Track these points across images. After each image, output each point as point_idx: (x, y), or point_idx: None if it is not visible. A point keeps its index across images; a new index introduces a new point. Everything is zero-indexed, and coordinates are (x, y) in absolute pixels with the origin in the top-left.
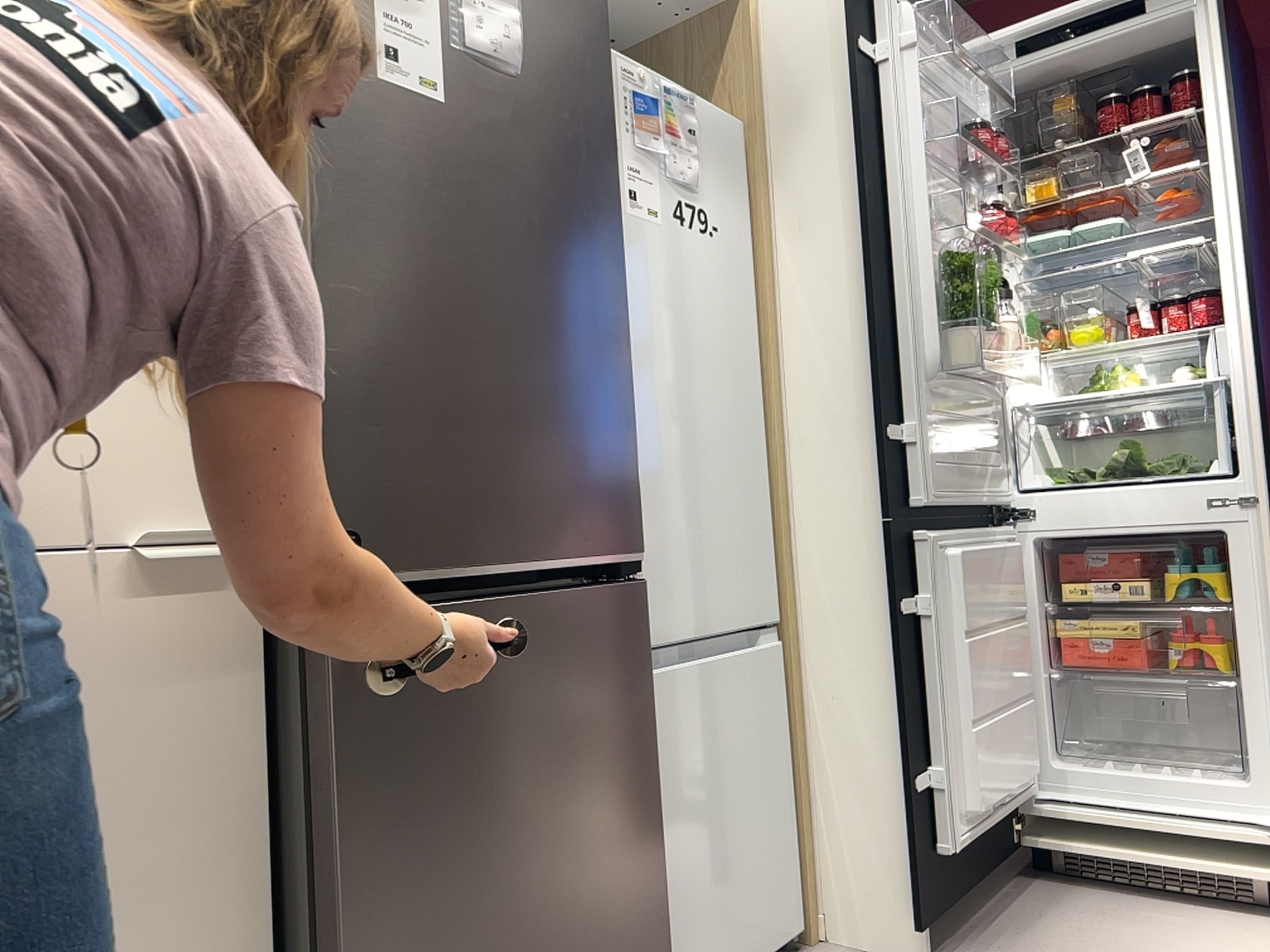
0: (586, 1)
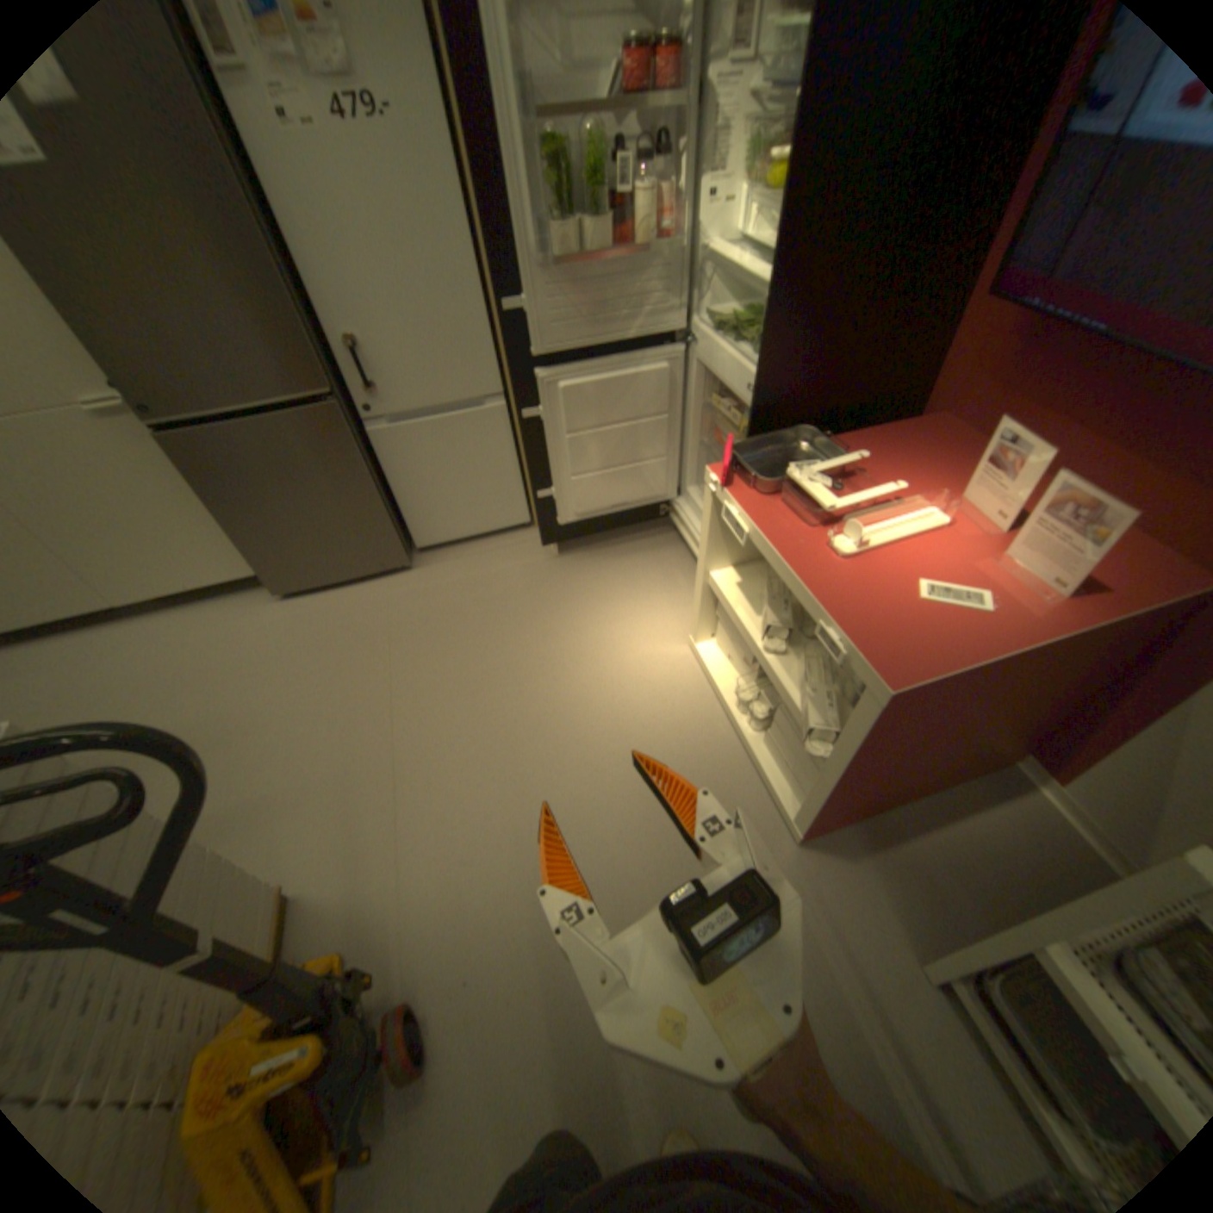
0: None
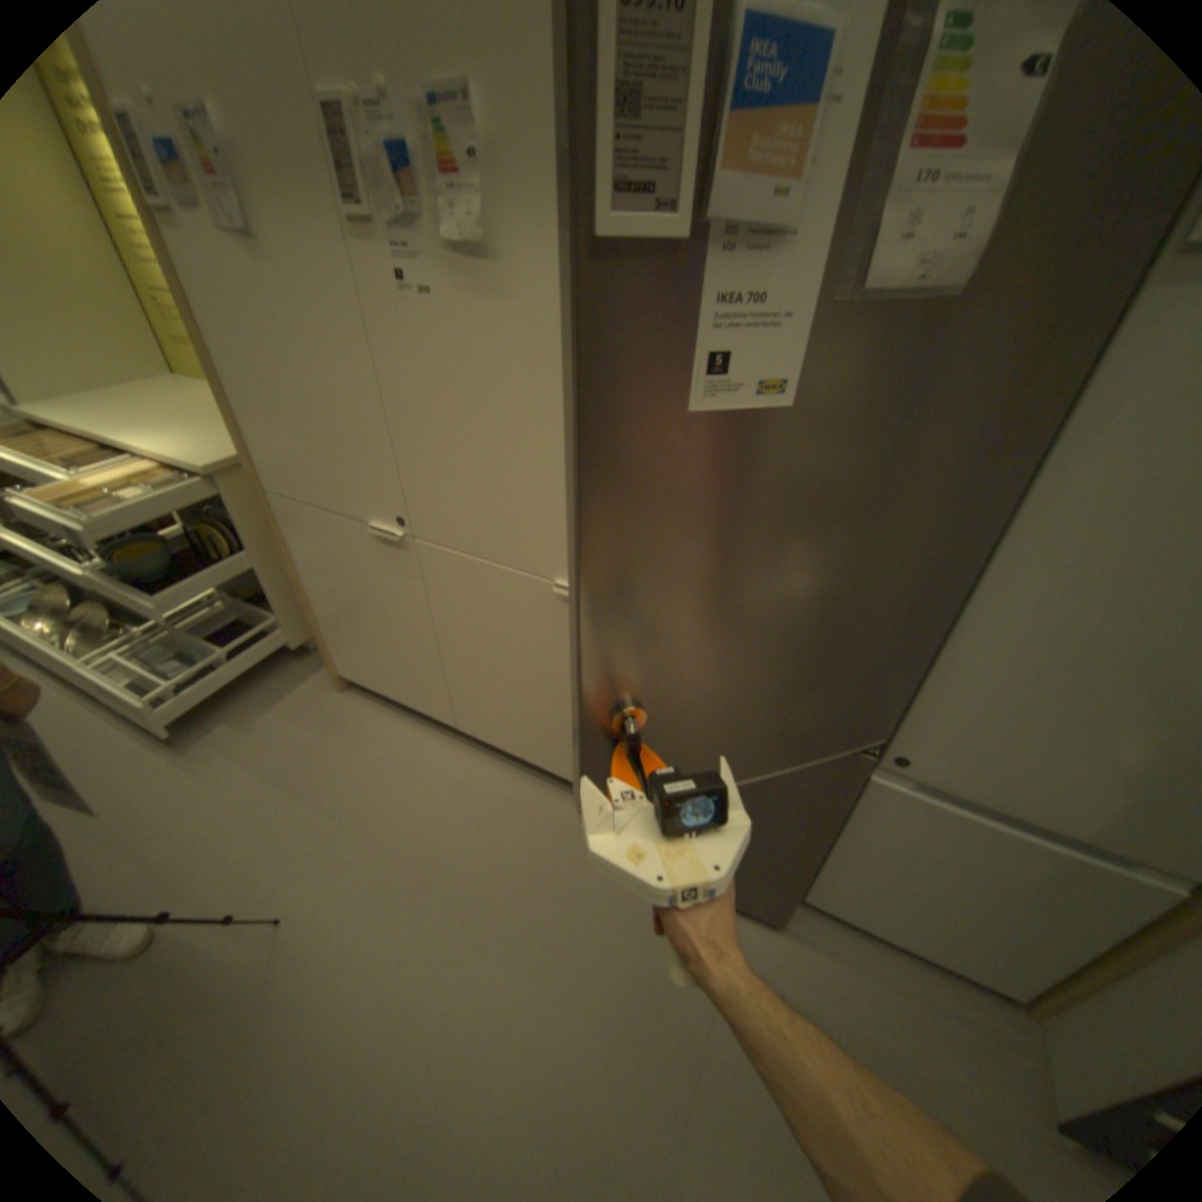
0: None
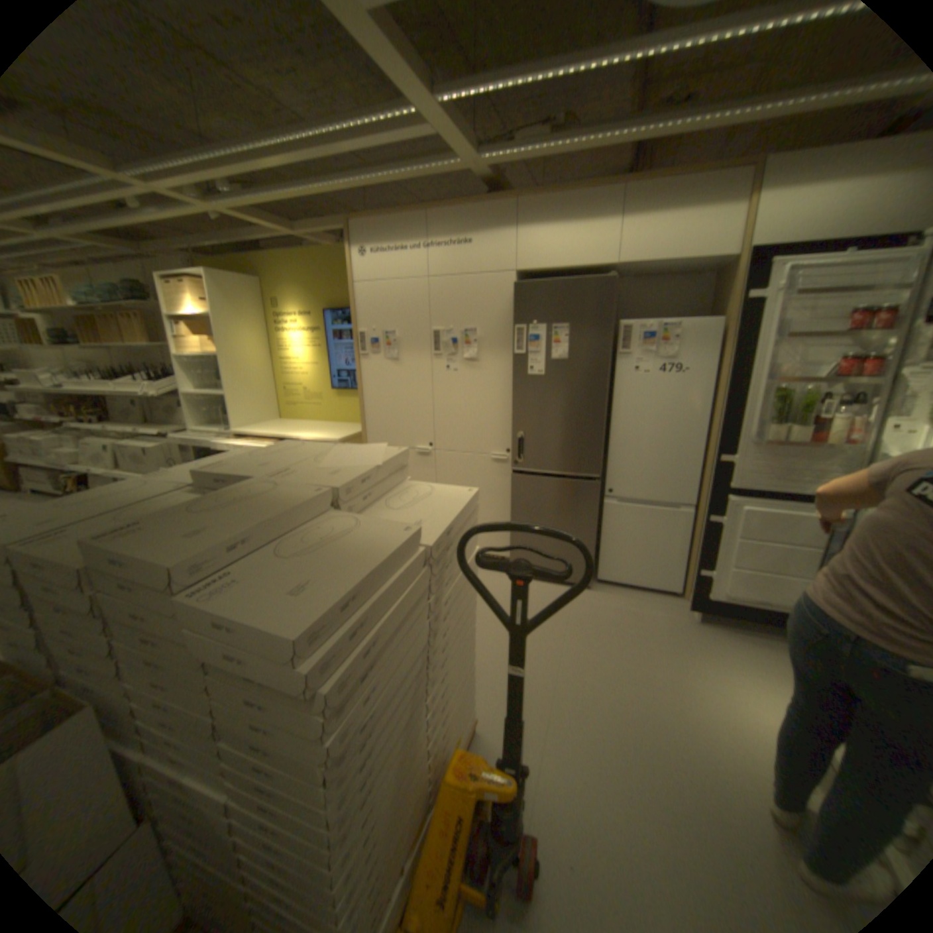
0: (601, 326)
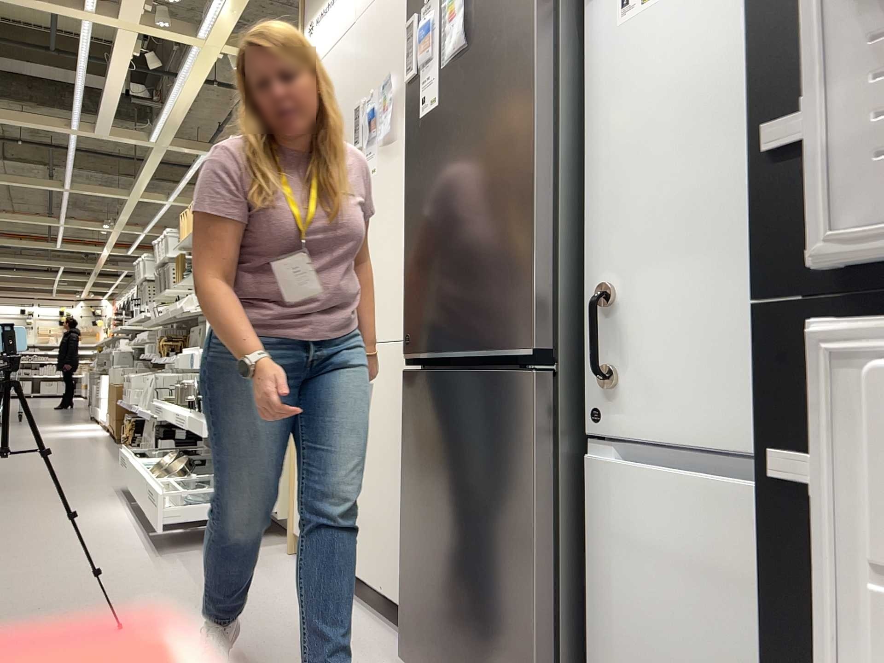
0: None
